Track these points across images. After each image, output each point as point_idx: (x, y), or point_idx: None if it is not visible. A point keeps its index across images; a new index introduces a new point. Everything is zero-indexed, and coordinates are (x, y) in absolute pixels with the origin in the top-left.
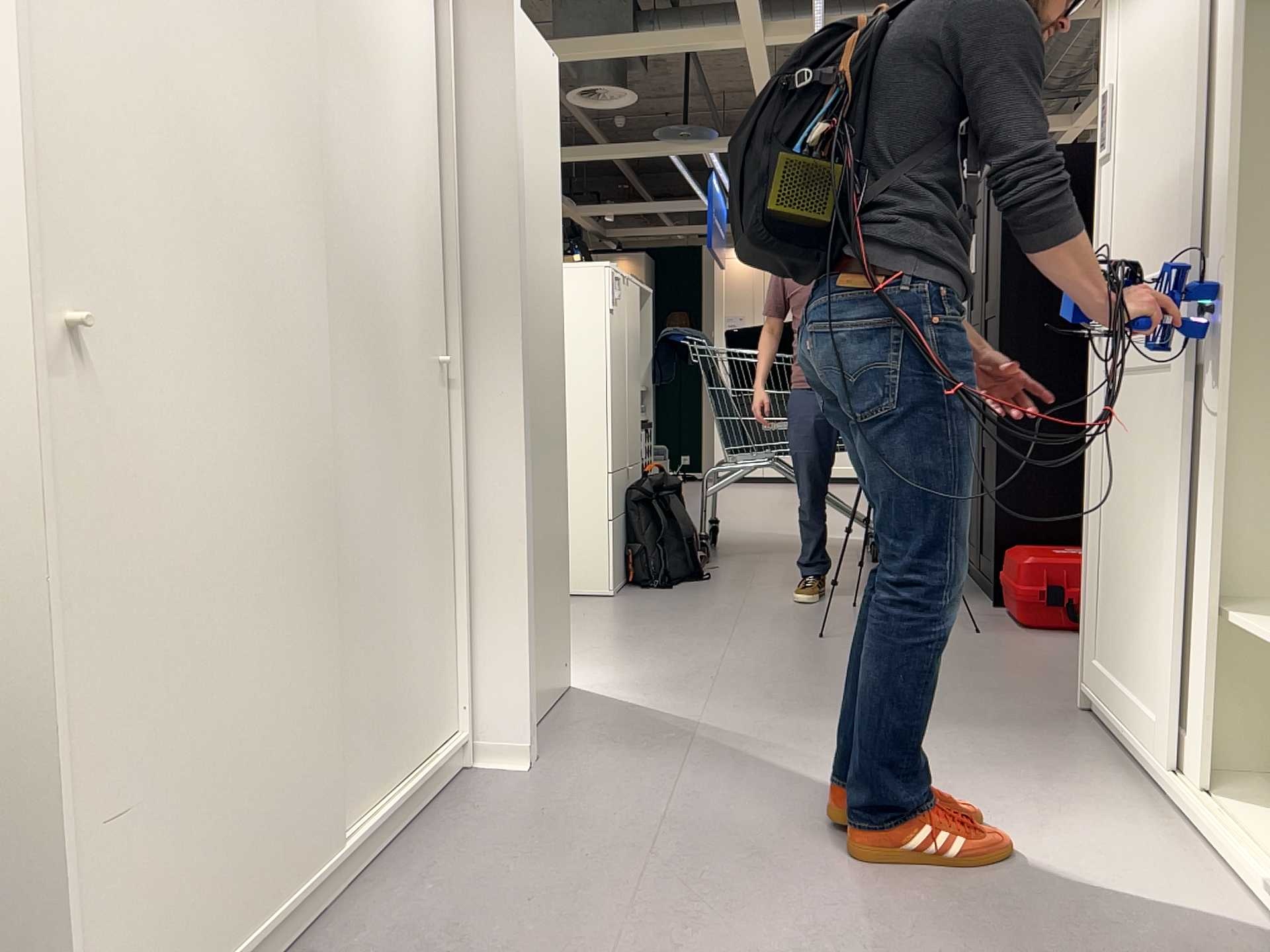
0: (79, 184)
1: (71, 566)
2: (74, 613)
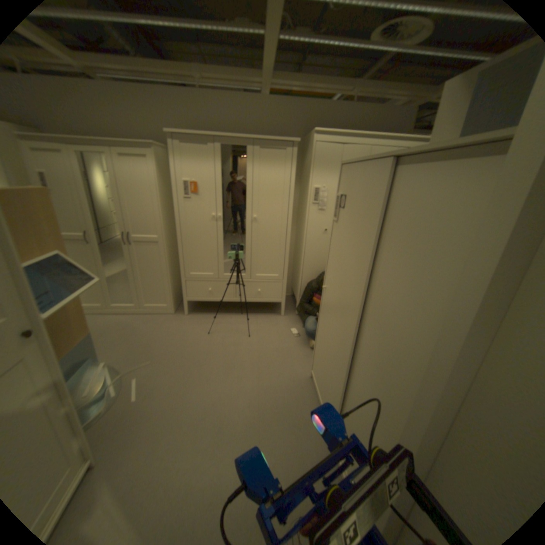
0: (328, 269)
1: (319, 314)
2: (319, 320)
